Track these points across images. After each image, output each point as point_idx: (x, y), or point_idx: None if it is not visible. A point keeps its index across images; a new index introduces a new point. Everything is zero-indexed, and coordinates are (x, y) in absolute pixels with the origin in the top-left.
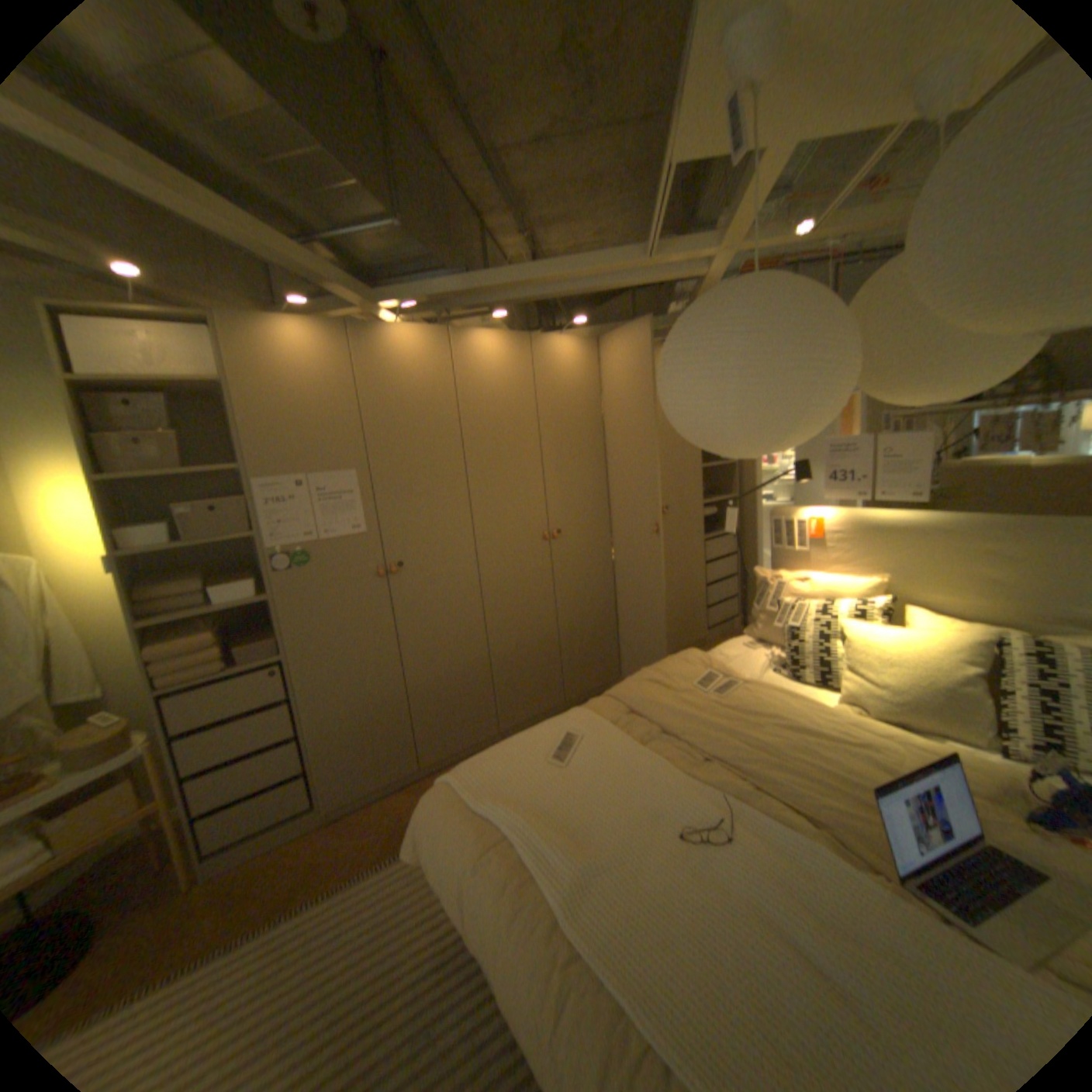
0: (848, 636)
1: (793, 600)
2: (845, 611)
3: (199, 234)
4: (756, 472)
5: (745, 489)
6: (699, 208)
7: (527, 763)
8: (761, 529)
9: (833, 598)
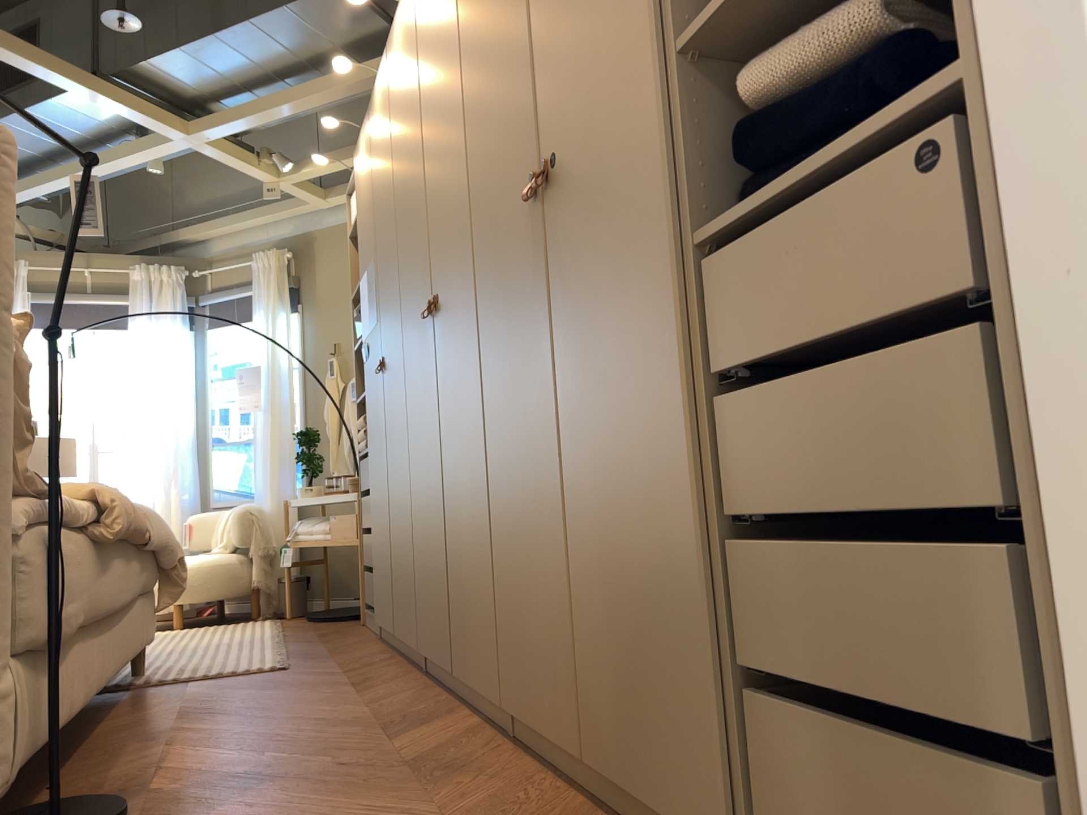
0: None
1: None
2: None
3: None
4: None
5: None
6: None
7: None
8: None
9: None
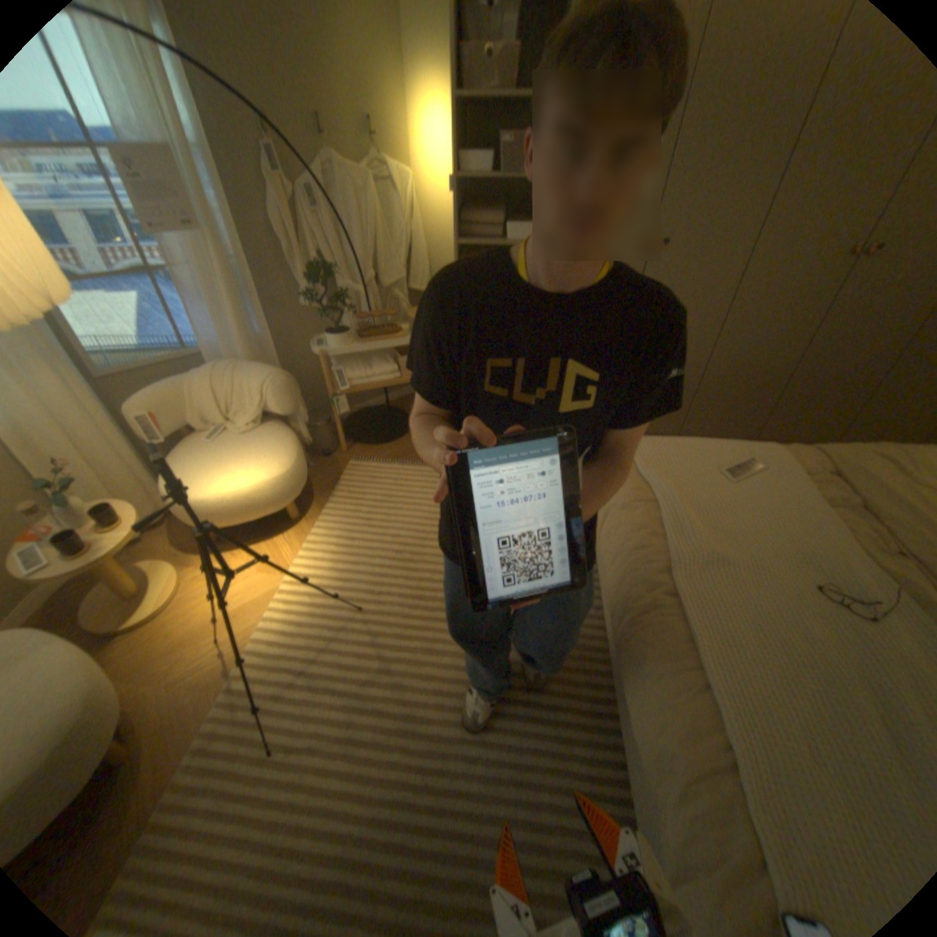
0: None
1: None
2: None
3: None
4: None
5: None
6: None
7: (699, 462)
8: None
9: None
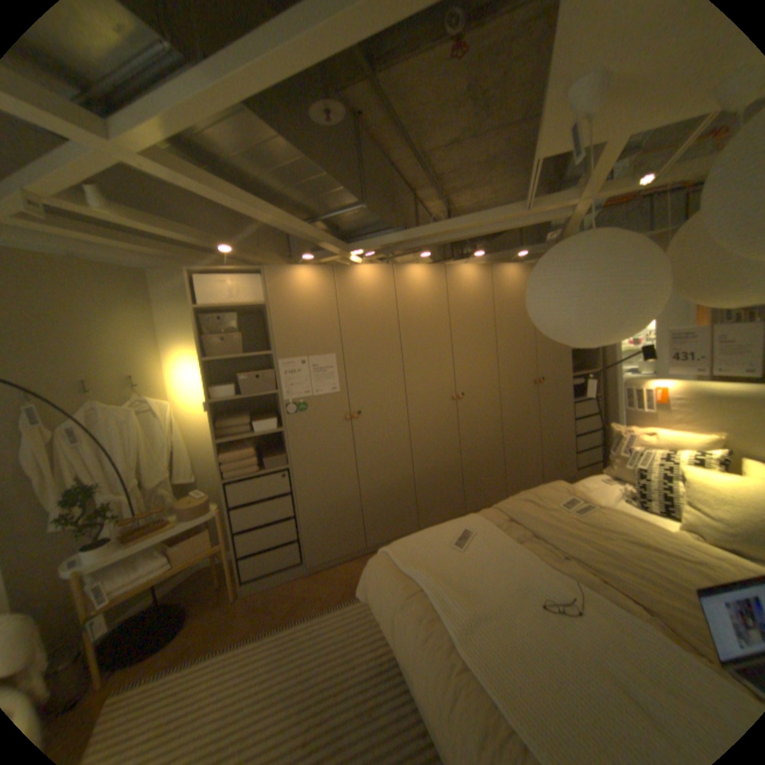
0: (689, 479)
1: (644, 449)
2: (687, 459)
3: (258, 223)
4: (617, 352)
5: (608, 365)
6: (567, 170)
7: (437, 546)
8: (623, 395)
9: (678, 449)
